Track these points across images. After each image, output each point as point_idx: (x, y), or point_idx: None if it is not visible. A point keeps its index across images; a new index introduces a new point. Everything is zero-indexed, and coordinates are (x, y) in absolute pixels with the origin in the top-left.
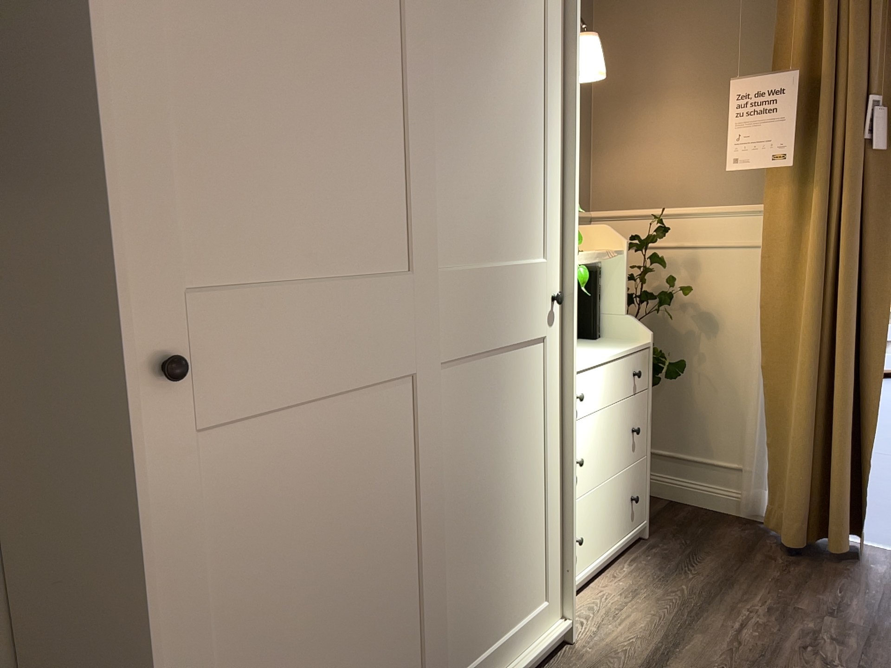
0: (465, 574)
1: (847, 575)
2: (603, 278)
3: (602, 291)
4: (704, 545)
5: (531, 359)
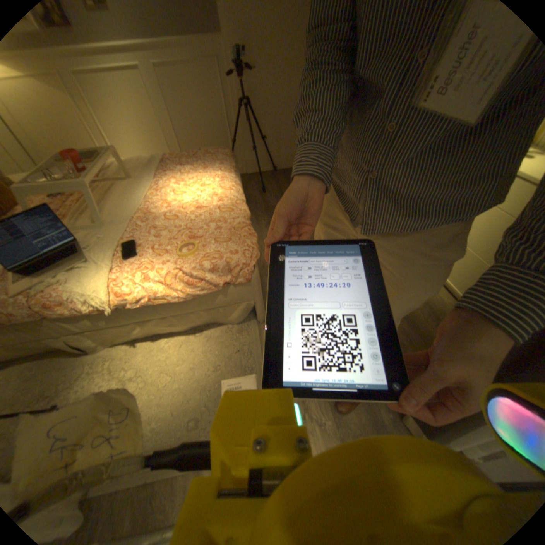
0: None
1: None
2: None
3: None
4: None
5: None
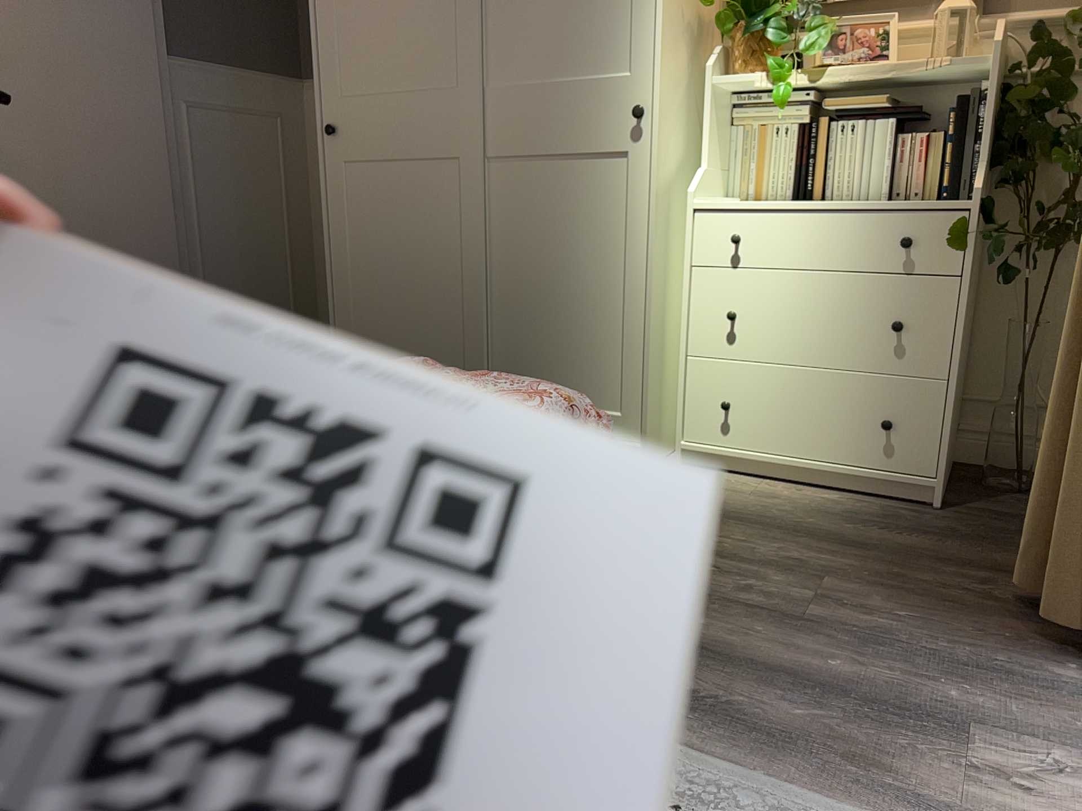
0: (519, 327)
1: (1003, 644)
2: (983, 105)
3: (980, 127)
4: (973, 544)
5: (604, 172)
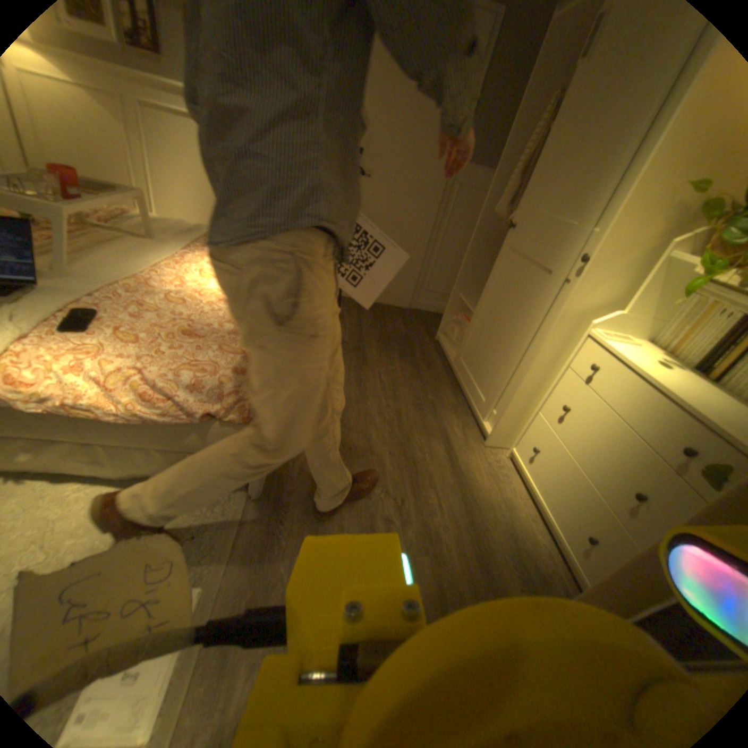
0: (490, 344)
1: None
2: None
3: None
4: None
5: (557, 286)
